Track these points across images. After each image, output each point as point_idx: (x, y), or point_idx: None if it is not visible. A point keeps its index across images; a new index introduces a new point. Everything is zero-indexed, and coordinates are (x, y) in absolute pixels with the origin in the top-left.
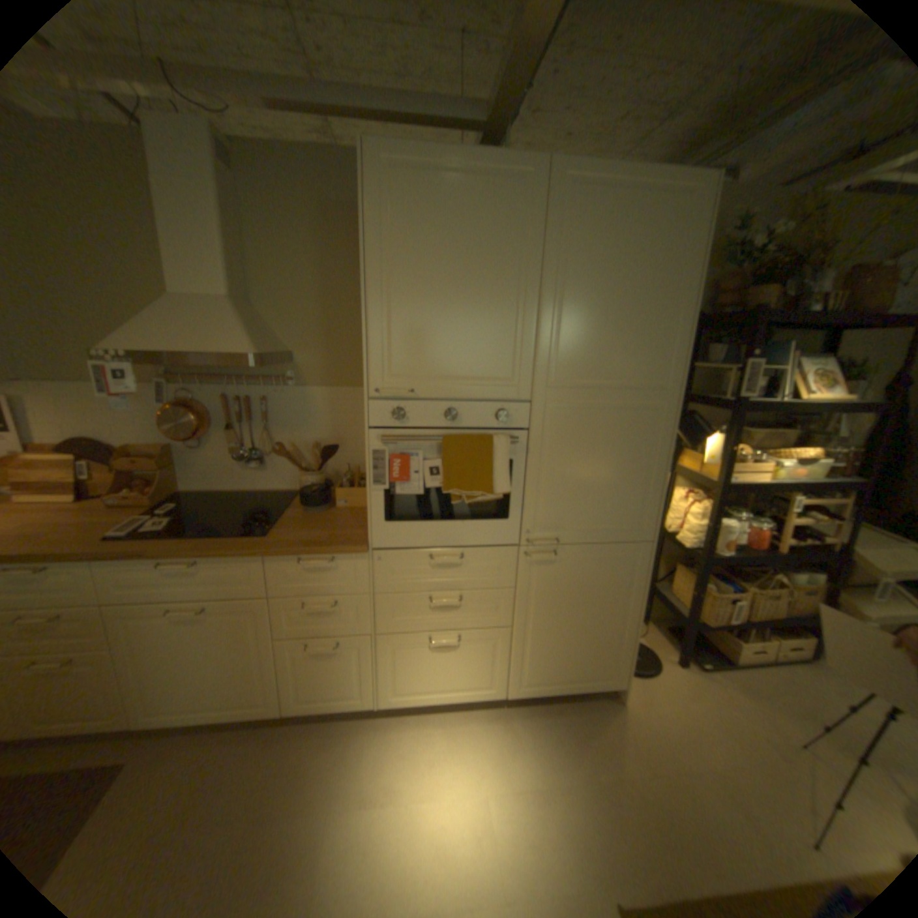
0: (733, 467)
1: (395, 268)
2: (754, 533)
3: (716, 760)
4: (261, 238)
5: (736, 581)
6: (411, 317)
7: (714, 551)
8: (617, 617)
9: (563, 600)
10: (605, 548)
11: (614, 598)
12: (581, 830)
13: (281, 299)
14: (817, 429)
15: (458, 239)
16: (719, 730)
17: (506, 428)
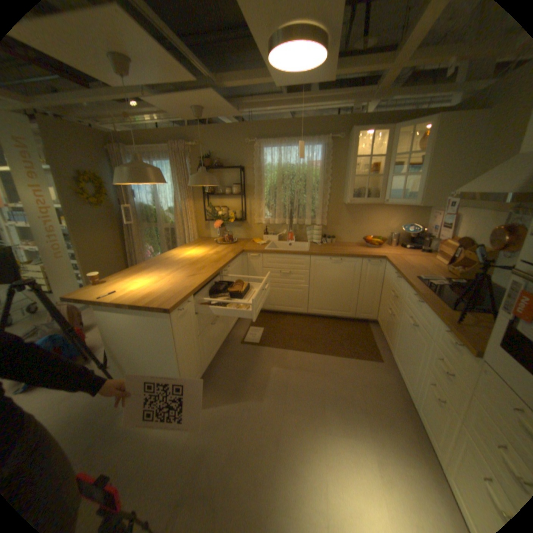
0: None
1: None
2: None
3: None
4: None
5: None
6: None
7: None
8: None
9: None
10: None
11: None
12: None
13: None
14: None
15: None
16: None
17: None
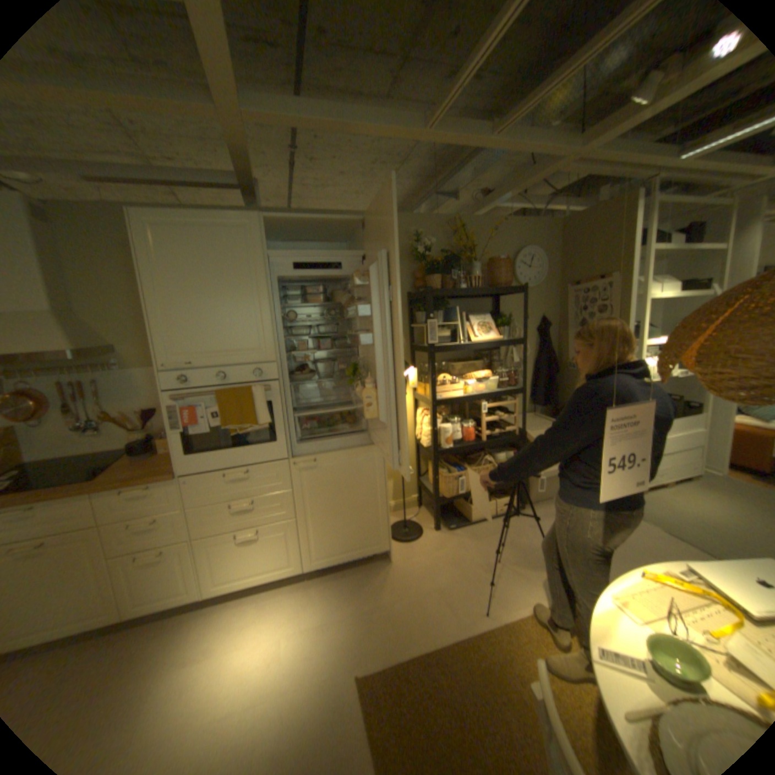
0: (434, 389)
1: (163, 287)
2: (464, 431)
3: (442, 582)
4: (78, 268)
5: (462, 465)
6: (180, 316)
7: (436, 446)
8: (369, 499)
9: (328, 493)
10: (350, 452)
11: (364, 486)
12: (342, 642)
13: (100, 309)
14: (497, 359)
15: (205, 266)
16: (449, 564)
17: (262, 381)
